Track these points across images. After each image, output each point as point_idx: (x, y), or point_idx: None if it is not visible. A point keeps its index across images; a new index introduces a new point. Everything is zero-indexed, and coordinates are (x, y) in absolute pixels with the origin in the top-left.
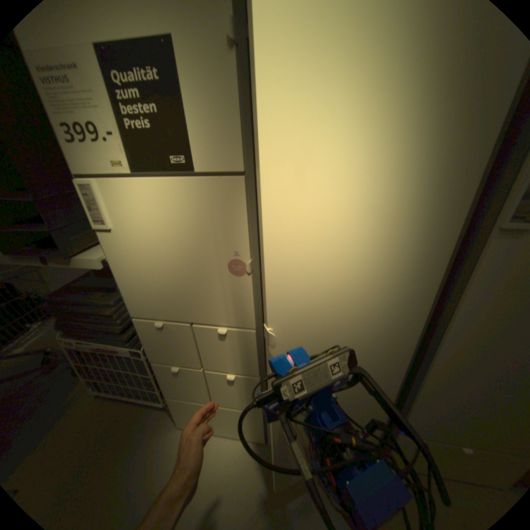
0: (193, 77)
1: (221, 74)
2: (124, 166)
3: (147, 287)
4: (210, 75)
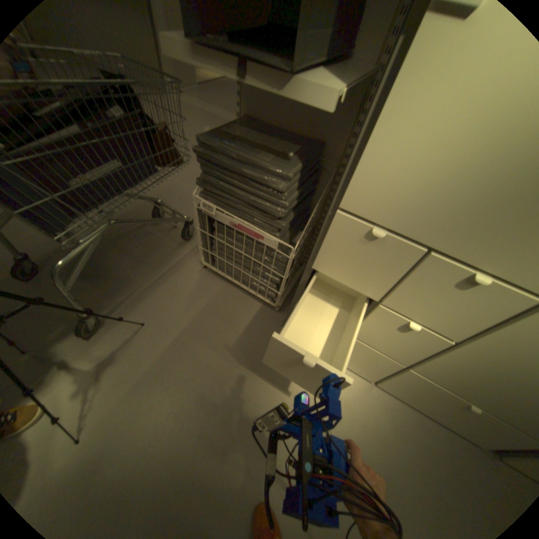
0: None
1: None
2: None
3: (413, 171)
4: None
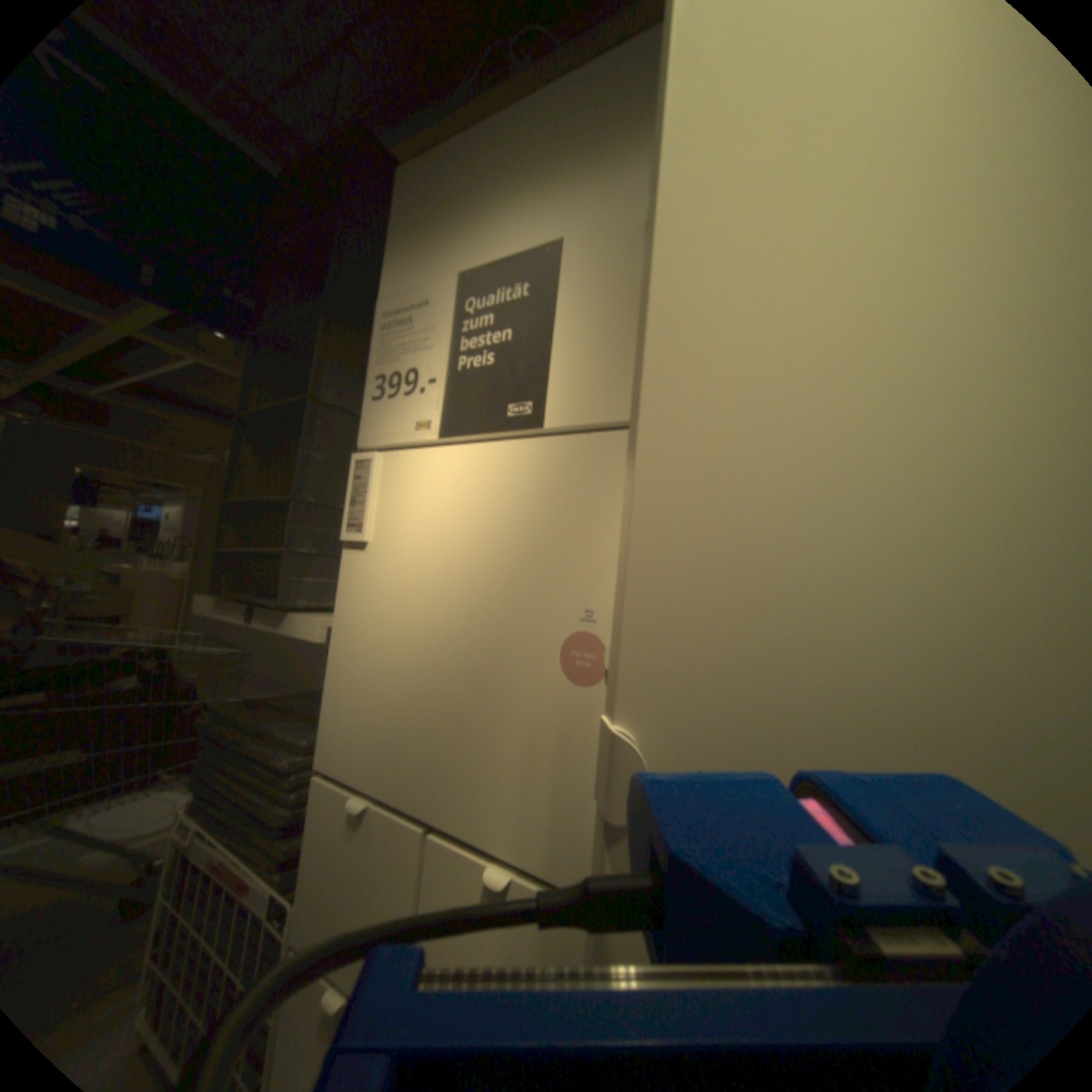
0: (583, 287)
1: (629, 274)
2: (434, 435)
3: (374, 695)
4: (611, 279)
